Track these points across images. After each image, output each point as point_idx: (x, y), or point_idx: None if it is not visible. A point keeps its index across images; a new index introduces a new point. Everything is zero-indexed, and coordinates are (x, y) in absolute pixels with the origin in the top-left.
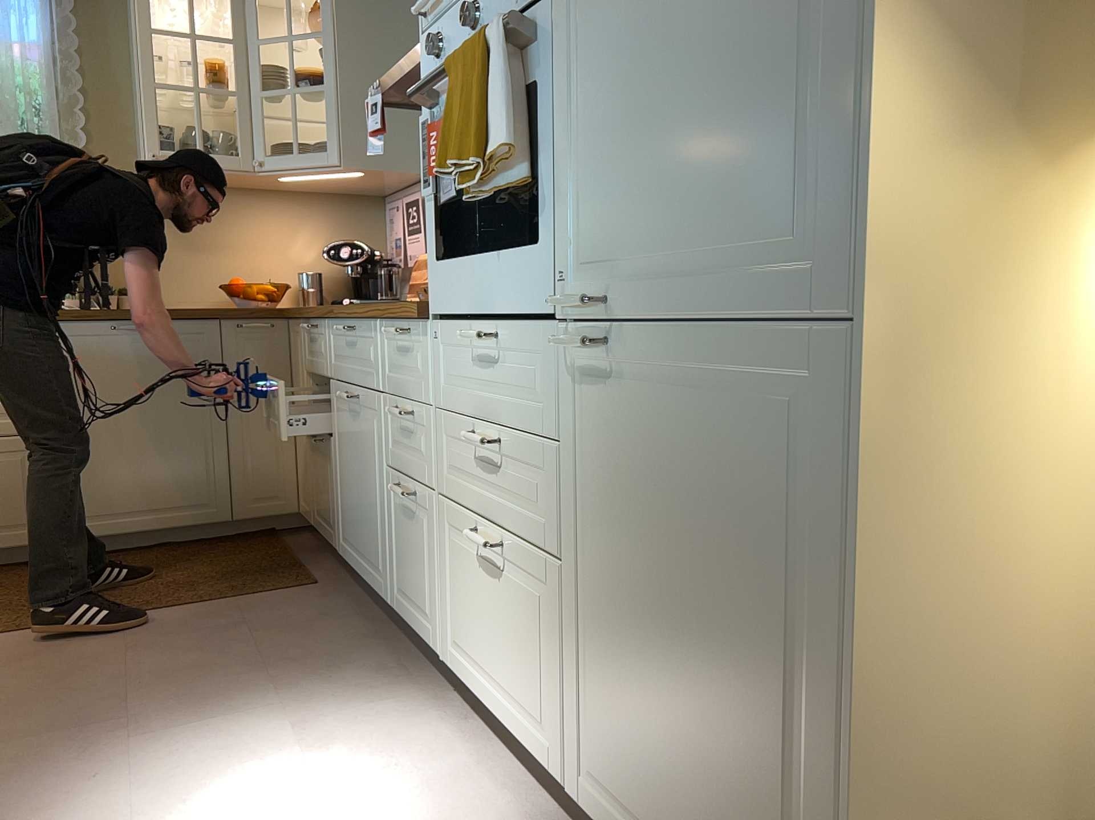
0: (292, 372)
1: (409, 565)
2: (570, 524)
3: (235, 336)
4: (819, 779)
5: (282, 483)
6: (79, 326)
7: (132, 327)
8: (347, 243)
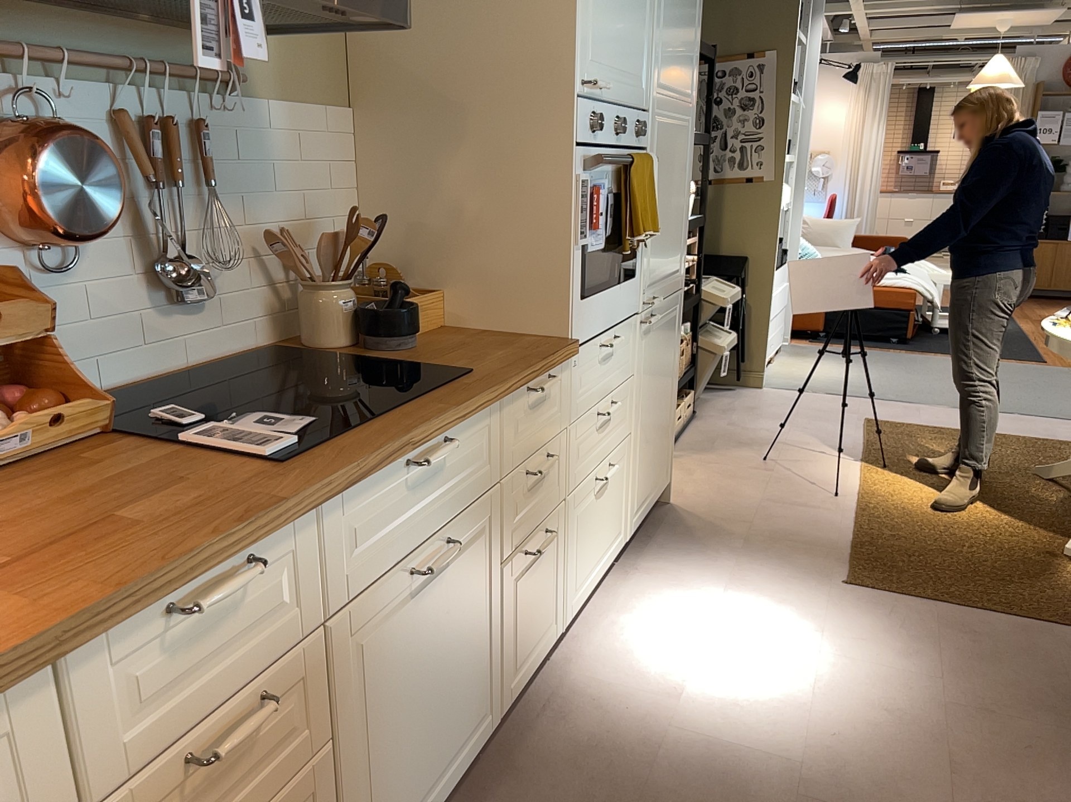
0: None
1: (531, 613)
2: (633, 408)
3: None
4: (670, 409)
5: None
6: None
7: None
8: None
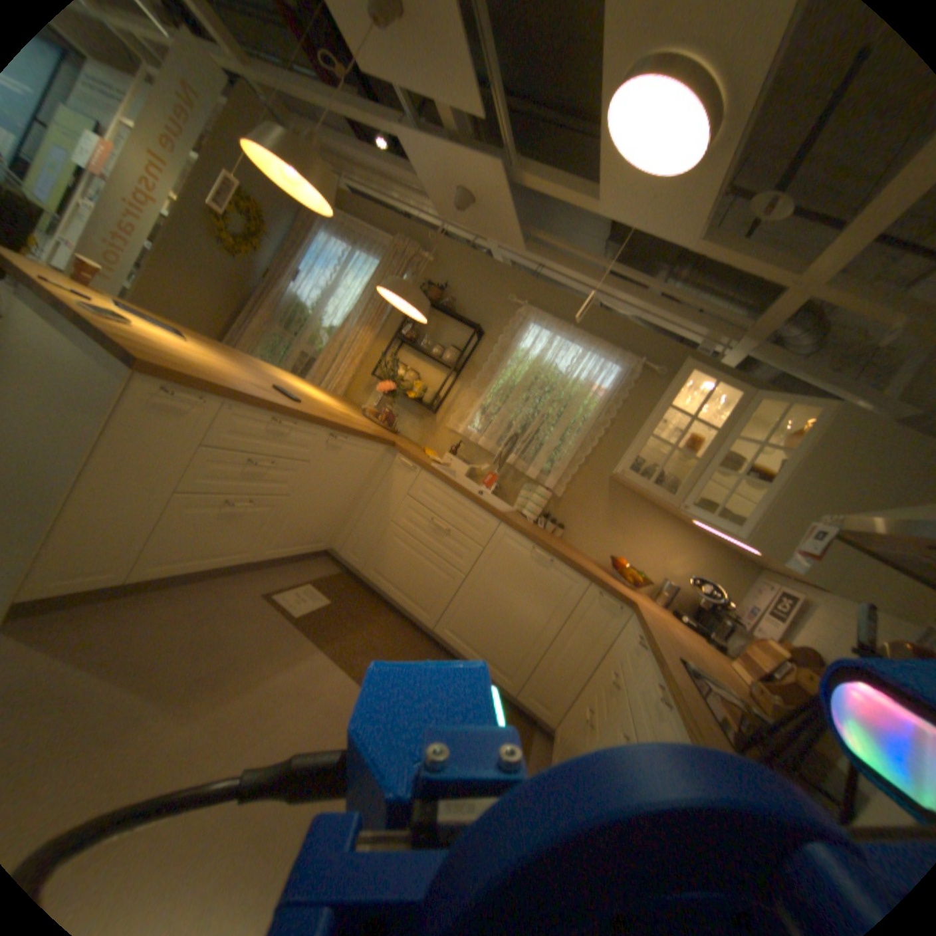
0: (613, 649)
1: None
2: None
3: (594, 601)
4: None
5: (558, 708)
6: (518, 538)
7: (541, 557)
8: (713, 584)
